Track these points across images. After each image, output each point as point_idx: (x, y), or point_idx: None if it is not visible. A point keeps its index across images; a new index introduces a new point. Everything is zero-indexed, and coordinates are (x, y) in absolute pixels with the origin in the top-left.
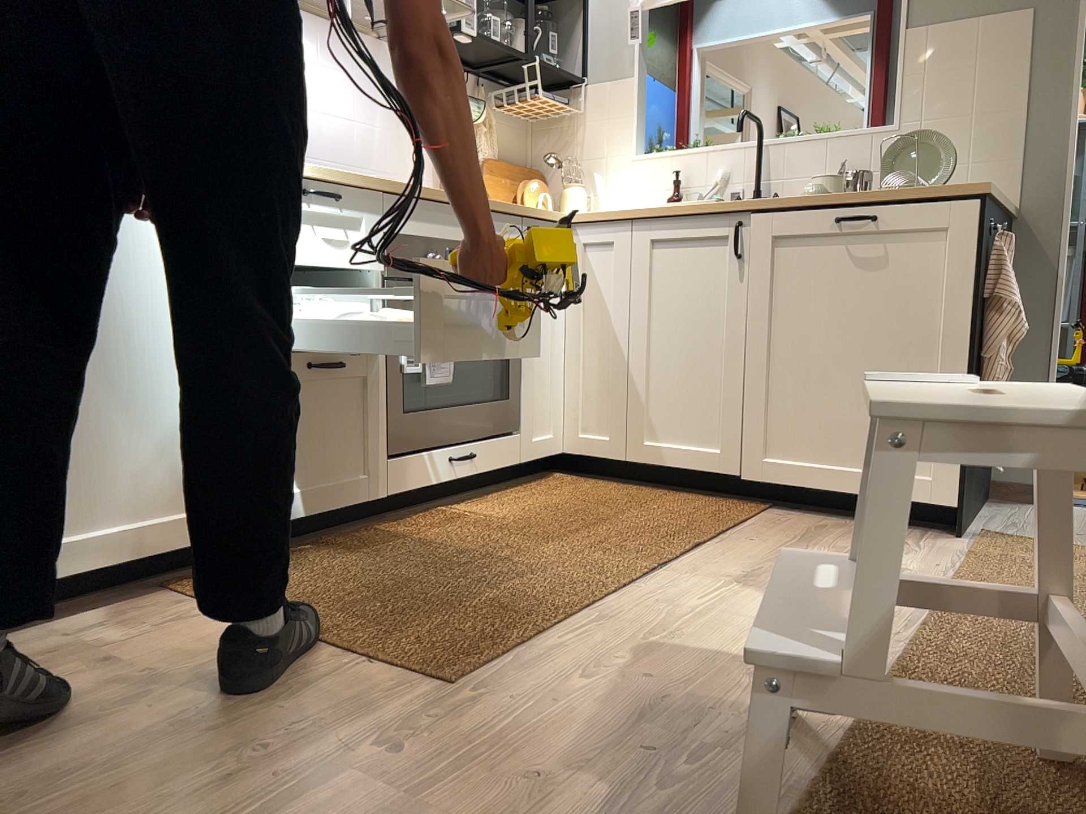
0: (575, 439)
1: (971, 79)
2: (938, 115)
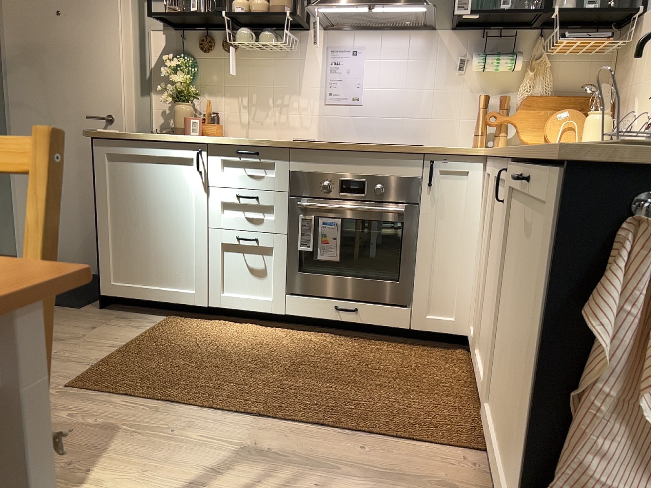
0: (471, 331)
1: None
2: None
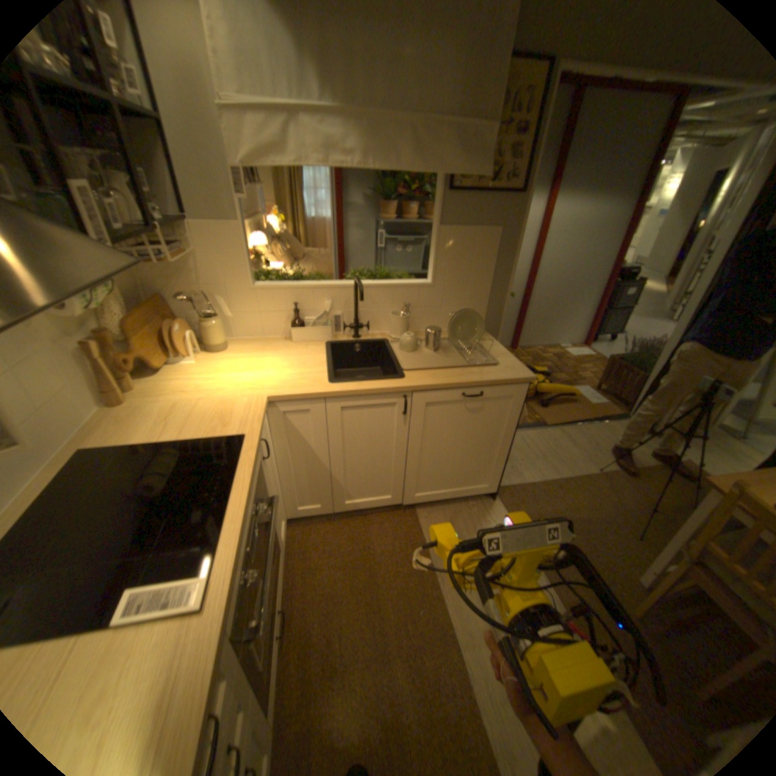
0: (292, 513)
1: (471, 261)
2: (453, 279)
